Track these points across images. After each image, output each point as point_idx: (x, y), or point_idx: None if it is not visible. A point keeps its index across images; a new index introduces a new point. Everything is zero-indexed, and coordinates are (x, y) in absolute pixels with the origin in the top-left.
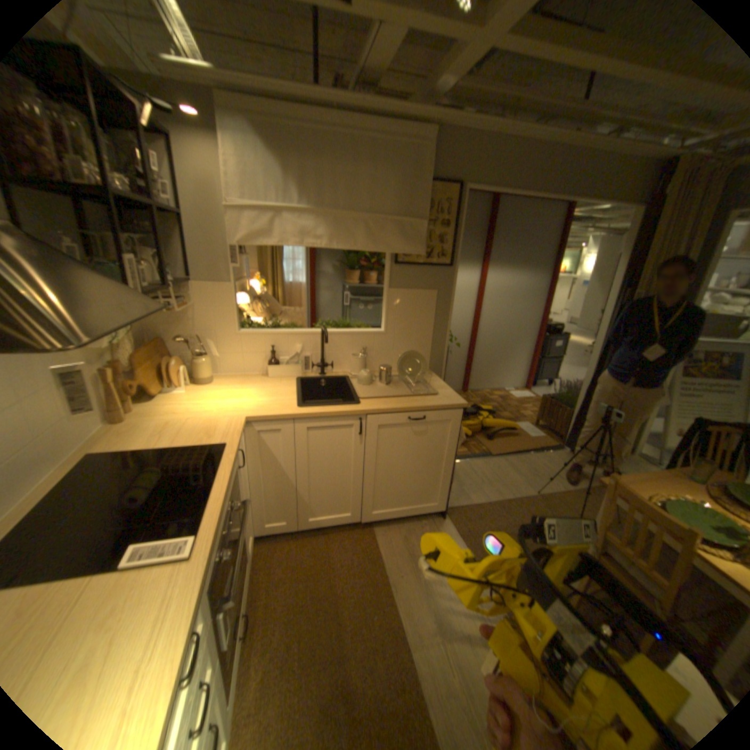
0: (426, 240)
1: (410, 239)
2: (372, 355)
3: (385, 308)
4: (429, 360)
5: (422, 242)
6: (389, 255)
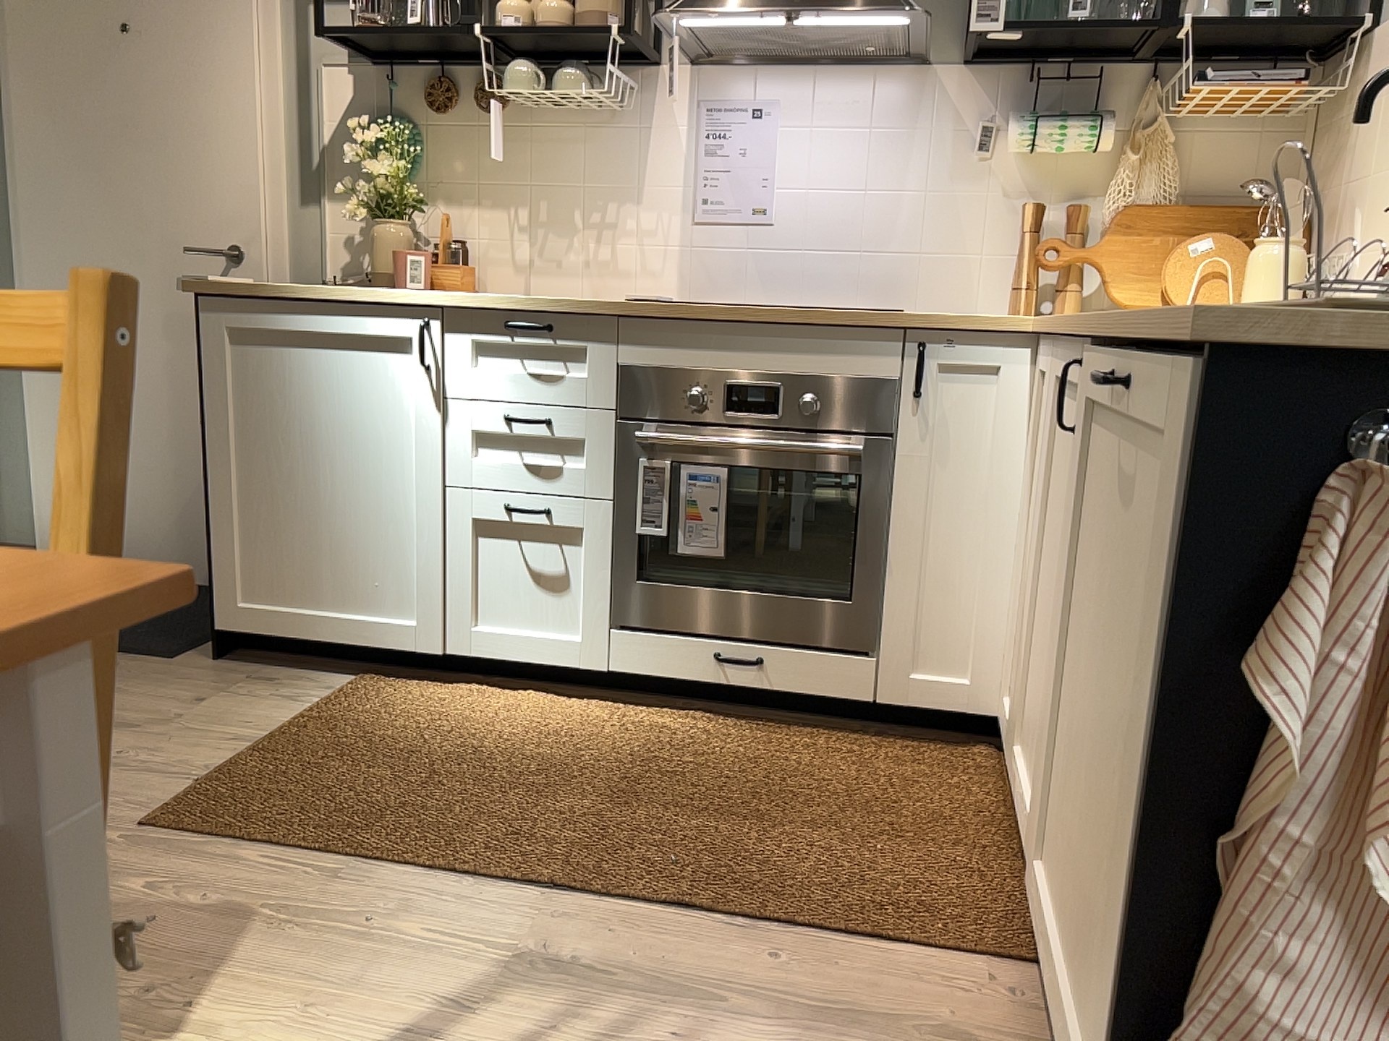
0: None
1: None
2: None
3: None
4: None
5: None
6: None
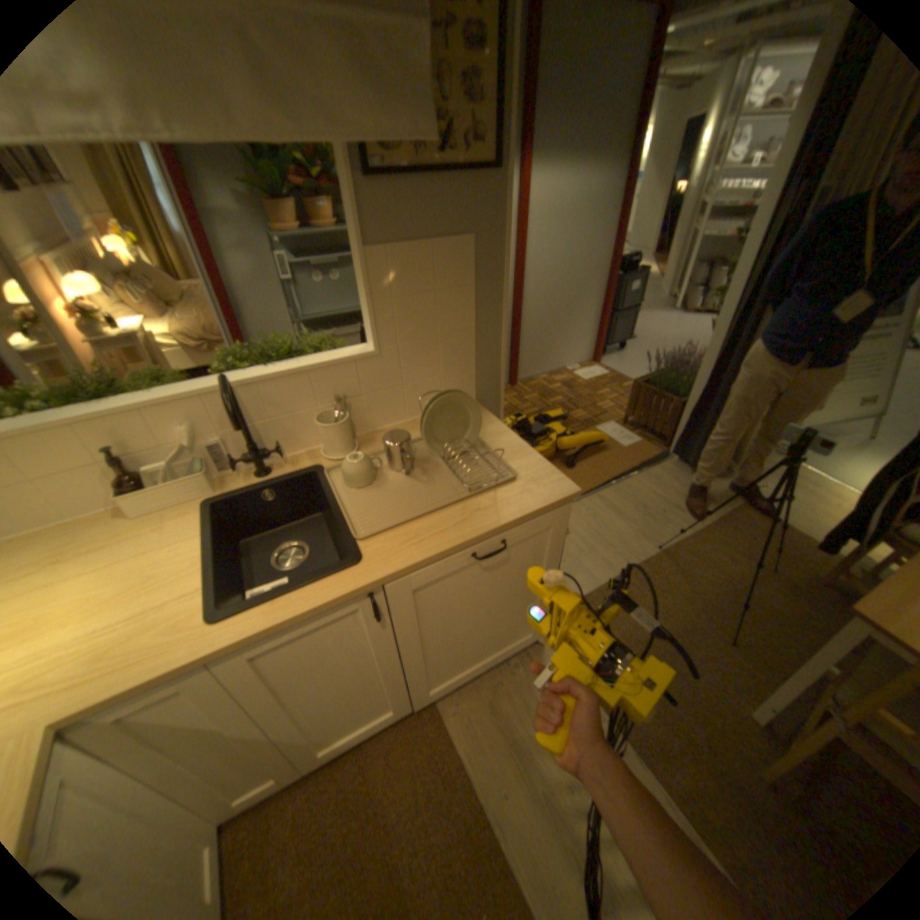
0: (431, 91)
1: (389, 90)
2: (361, 404)
3: (365, 296)
4: (474, 385)
5: (424, 100)
6: (341, 152)
